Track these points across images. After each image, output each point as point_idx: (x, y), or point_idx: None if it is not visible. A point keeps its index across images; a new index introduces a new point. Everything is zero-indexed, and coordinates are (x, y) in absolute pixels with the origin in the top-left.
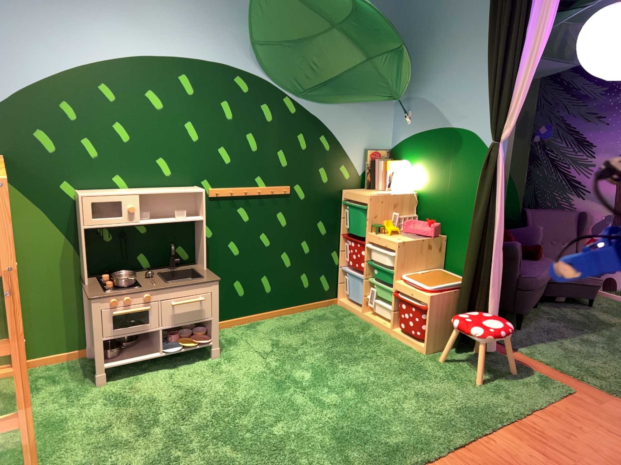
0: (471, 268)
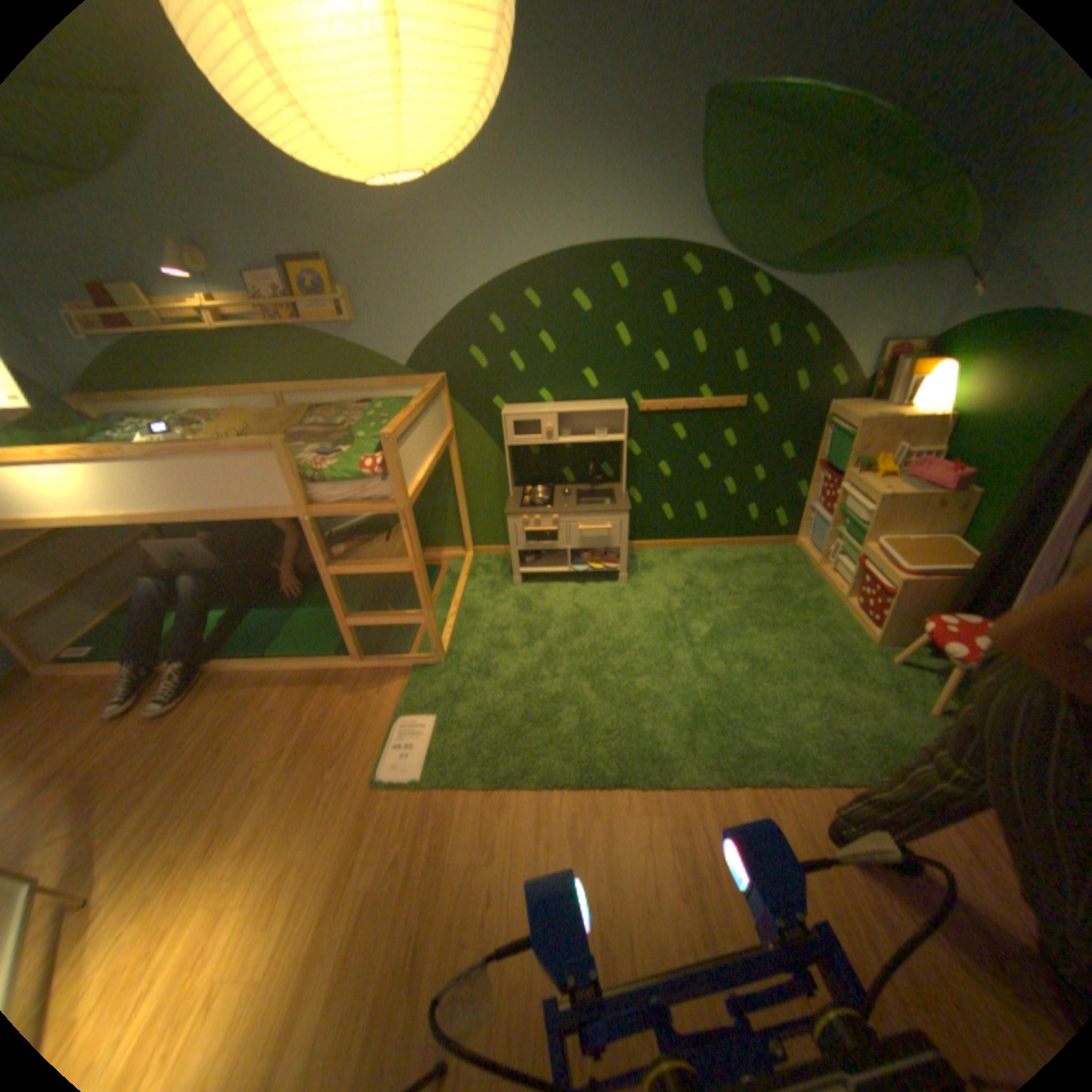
0: (999, 561)
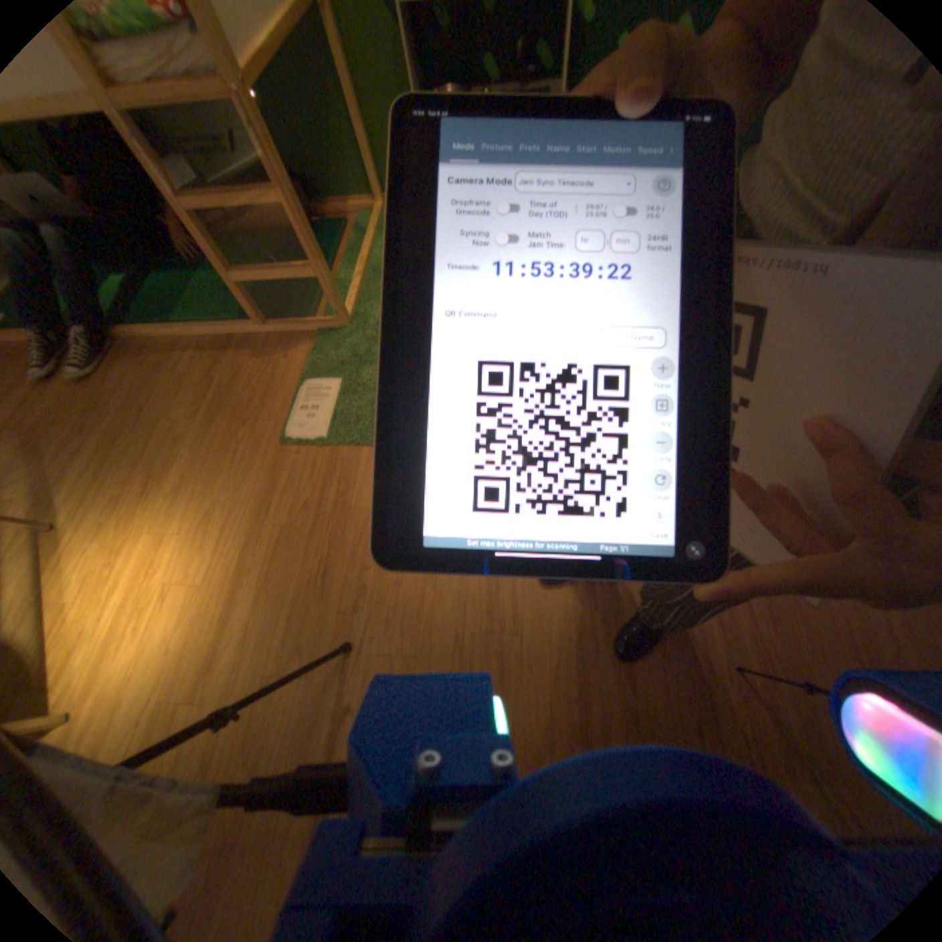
0: None
